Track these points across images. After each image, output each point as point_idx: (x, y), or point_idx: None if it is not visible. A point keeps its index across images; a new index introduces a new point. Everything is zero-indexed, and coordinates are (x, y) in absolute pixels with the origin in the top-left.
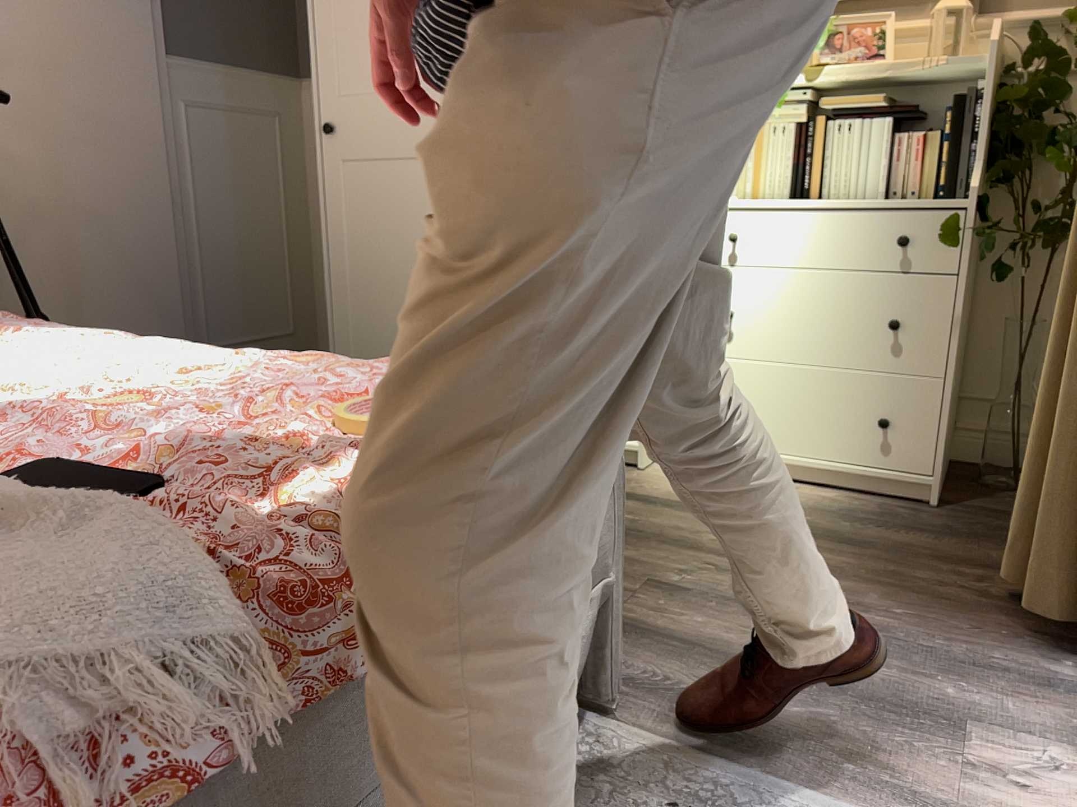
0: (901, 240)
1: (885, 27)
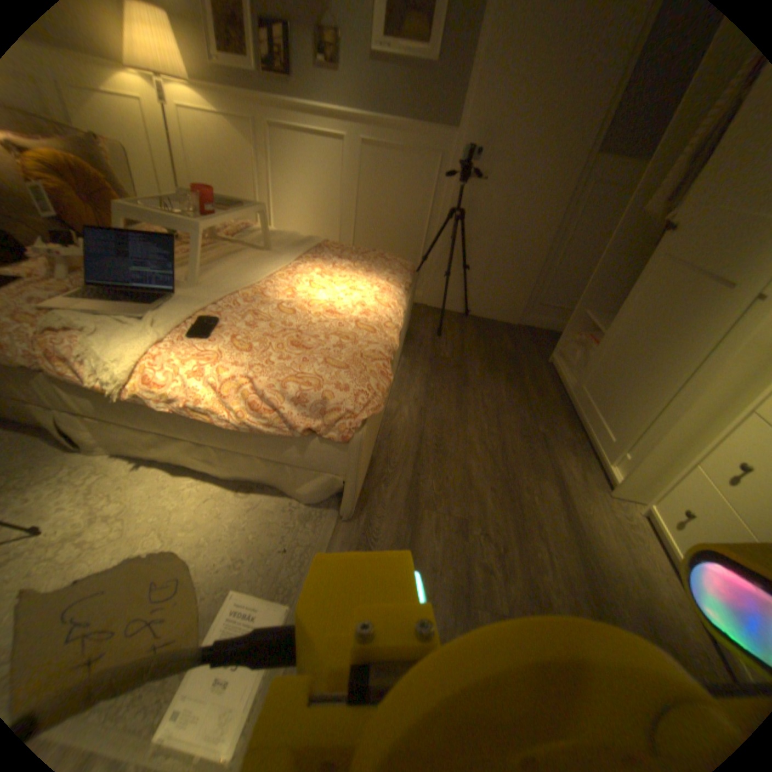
0: None
1: None
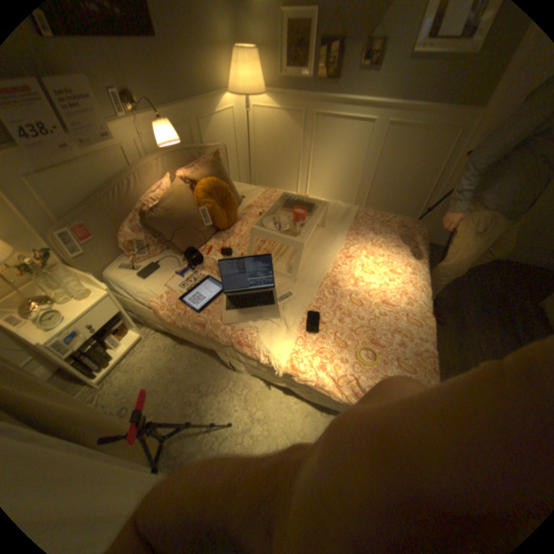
0: None
1: None
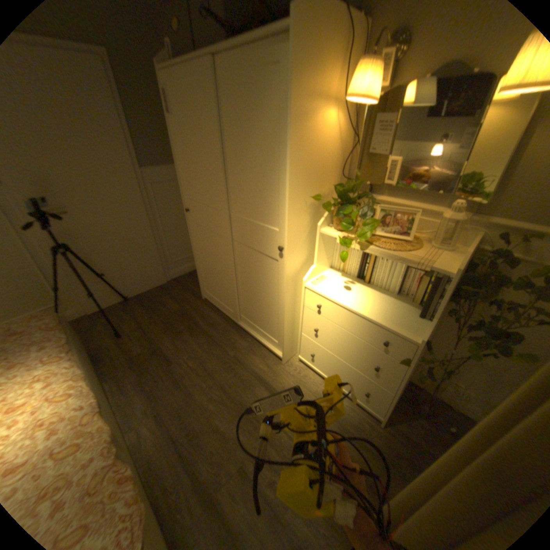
0: (385, 343)
1: (415, 216)
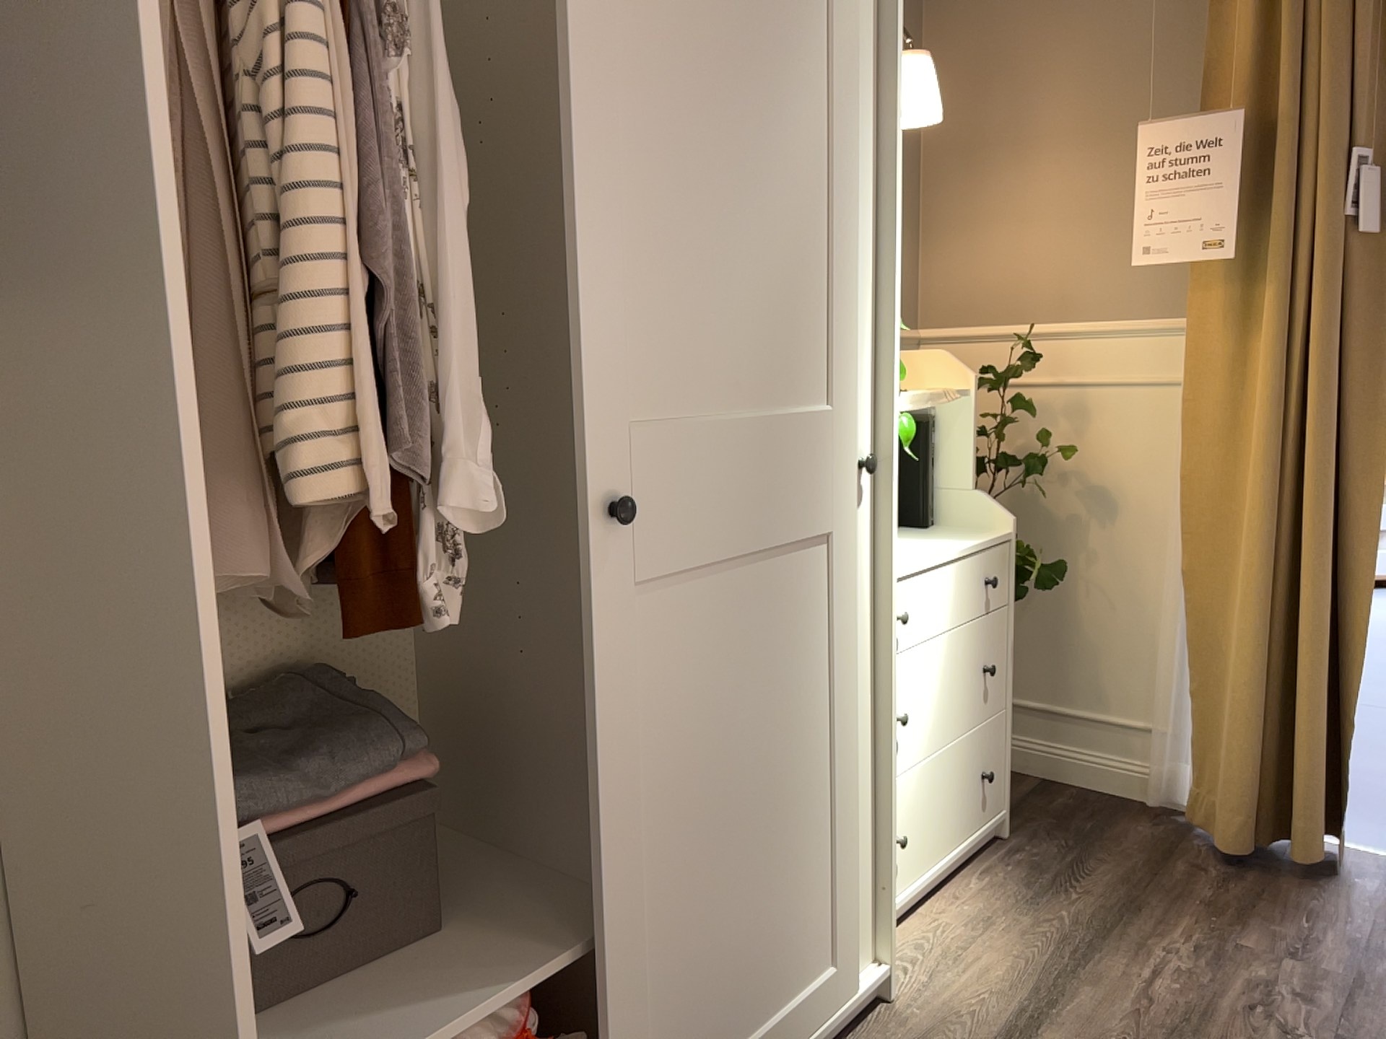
0: (997, 581)
1: None
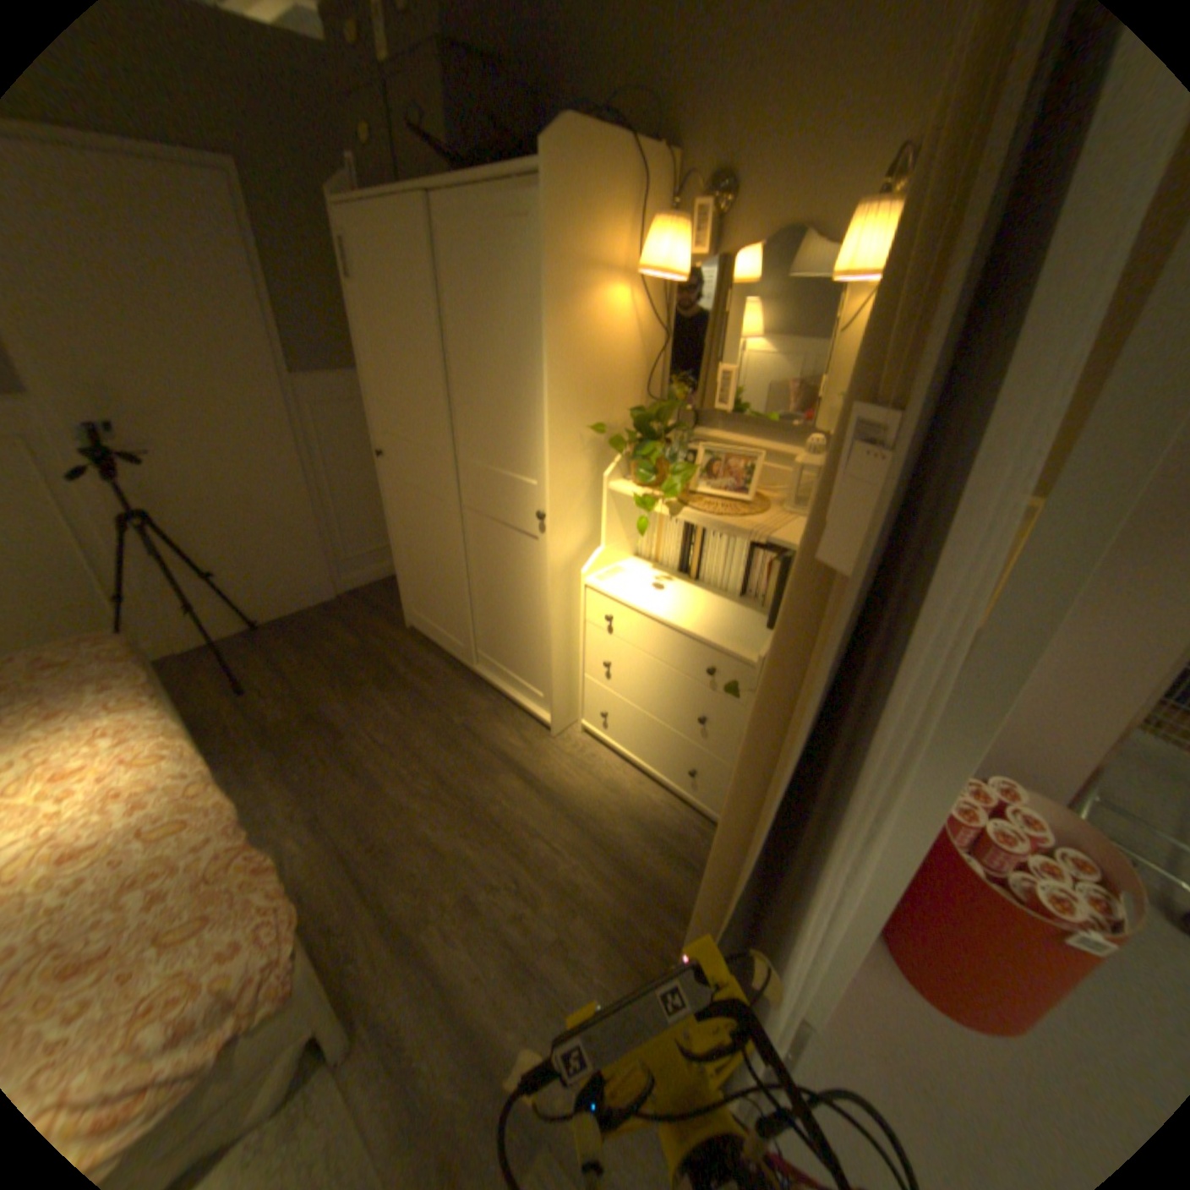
0: (709, 669)
1: (757, 461)
